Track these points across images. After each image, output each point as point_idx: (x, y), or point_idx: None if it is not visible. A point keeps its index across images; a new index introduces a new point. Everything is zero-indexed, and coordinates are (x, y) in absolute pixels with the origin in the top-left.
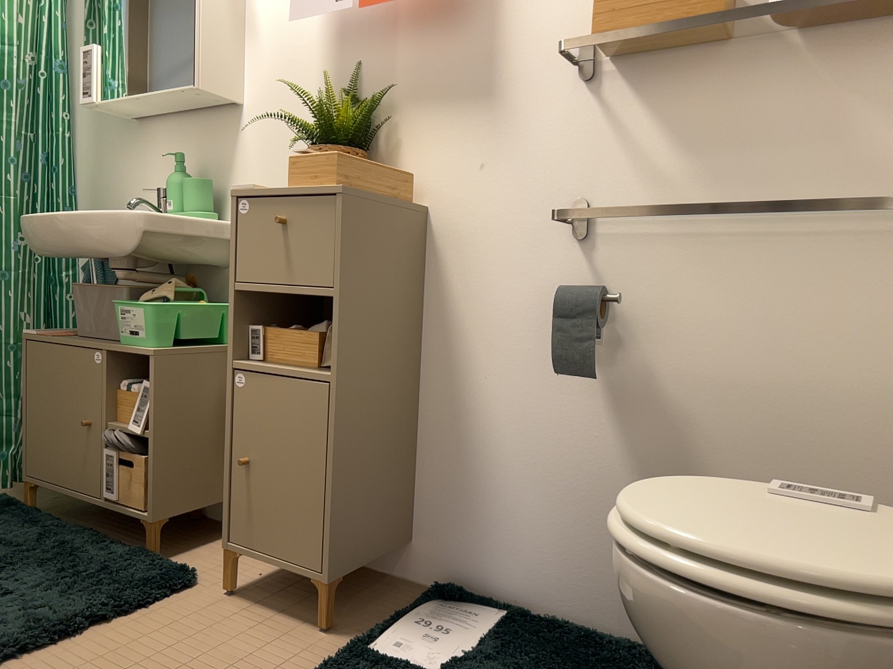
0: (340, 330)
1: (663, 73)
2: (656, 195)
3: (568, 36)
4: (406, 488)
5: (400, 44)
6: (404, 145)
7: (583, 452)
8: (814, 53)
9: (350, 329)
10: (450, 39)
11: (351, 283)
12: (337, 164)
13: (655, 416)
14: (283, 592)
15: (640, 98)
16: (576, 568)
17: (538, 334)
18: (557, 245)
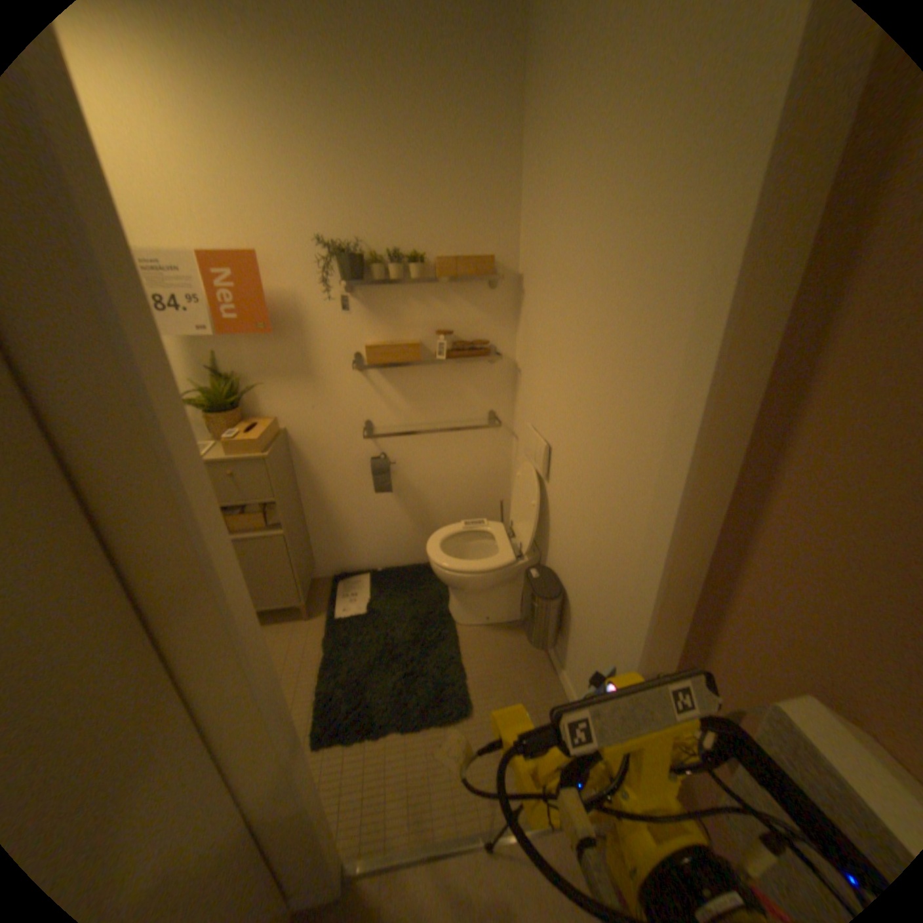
0: (283, 515)
1: (397, 369)
2: (401, 418)
3: (349, 348)
4: (309, 550)
5: (241, 341)
6: (261, 397)
7: (387, 514)
8: (453, 365)
9: (285, 512)
10: (277, 342)
11: (280, 492)
12: (258, 443)
13: (413, 496)
14: (271, 617)
15: (388, 379)
16: (391, 552)
17: (359, 476)
18: (361, 440)
